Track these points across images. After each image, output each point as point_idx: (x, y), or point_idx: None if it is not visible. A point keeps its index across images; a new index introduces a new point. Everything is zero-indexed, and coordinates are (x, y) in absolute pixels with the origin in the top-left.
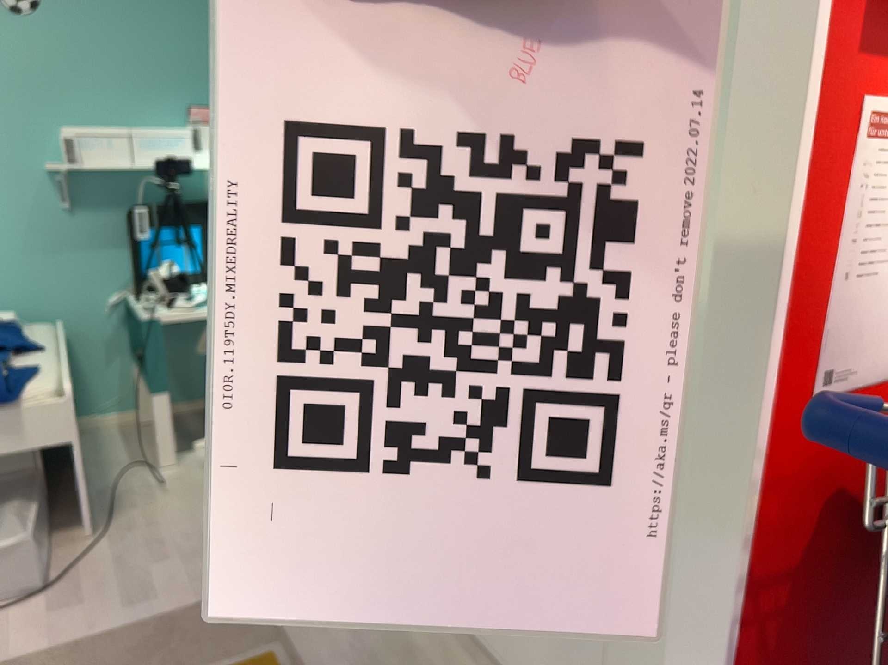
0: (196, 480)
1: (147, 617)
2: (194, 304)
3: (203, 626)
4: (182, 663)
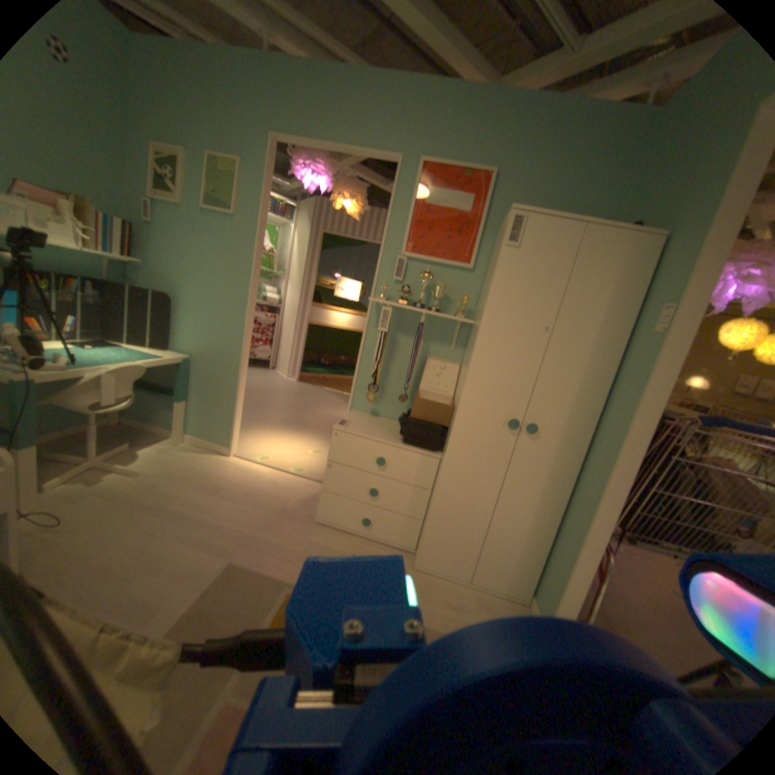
0: (78, 515)
1: (171, 622)
2: (53, 367)
3: (225, 603)
4: (240, 630)
